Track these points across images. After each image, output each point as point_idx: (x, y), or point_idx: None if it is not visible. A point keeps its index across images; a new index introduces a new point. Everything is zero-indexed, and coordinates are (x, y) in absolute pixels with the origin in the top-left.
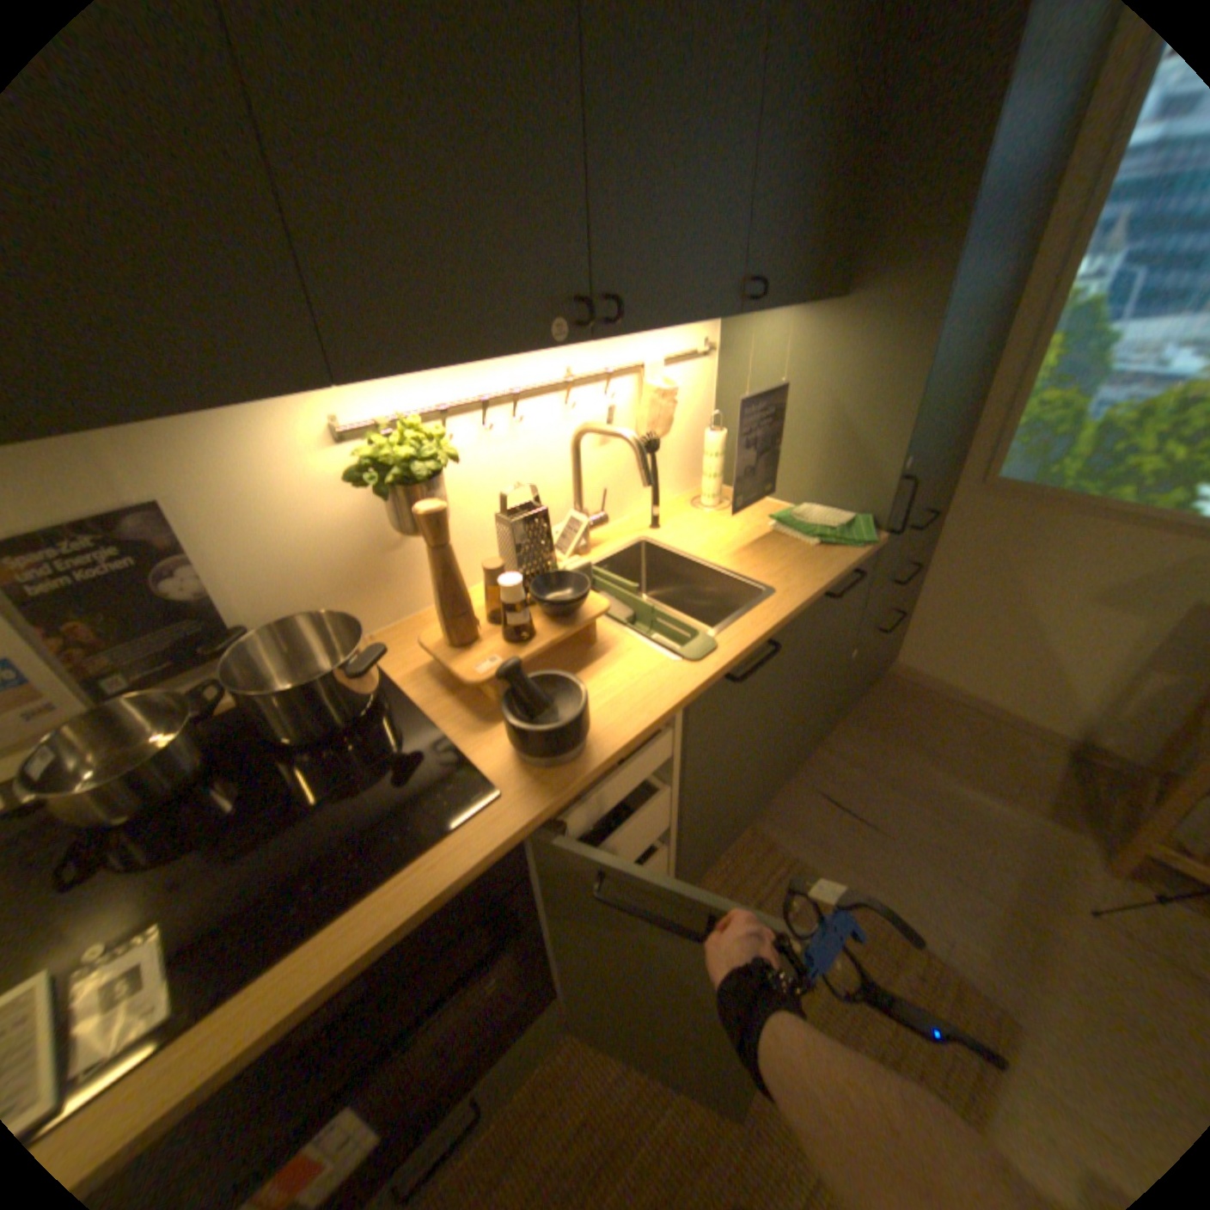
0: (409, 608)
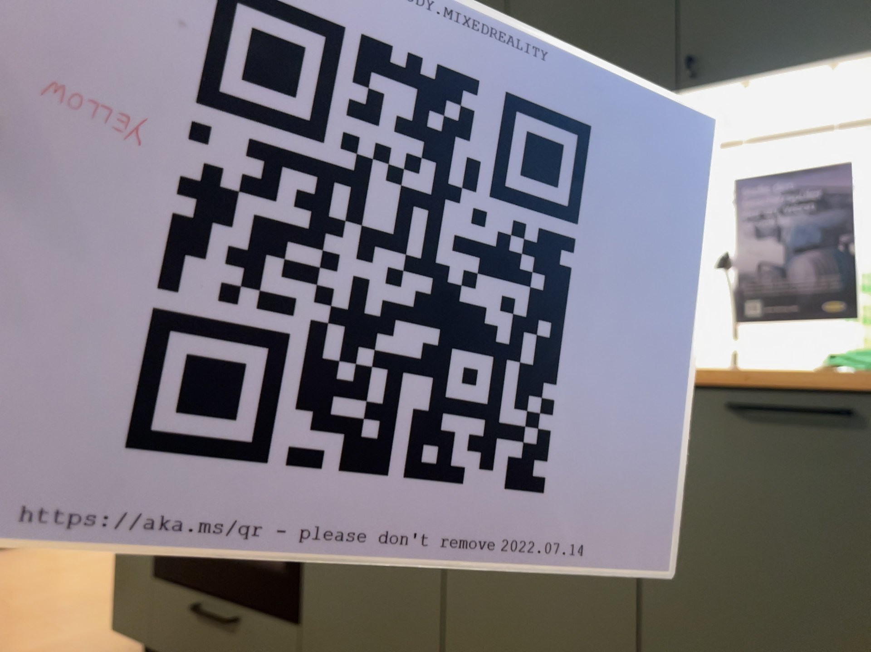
0: None
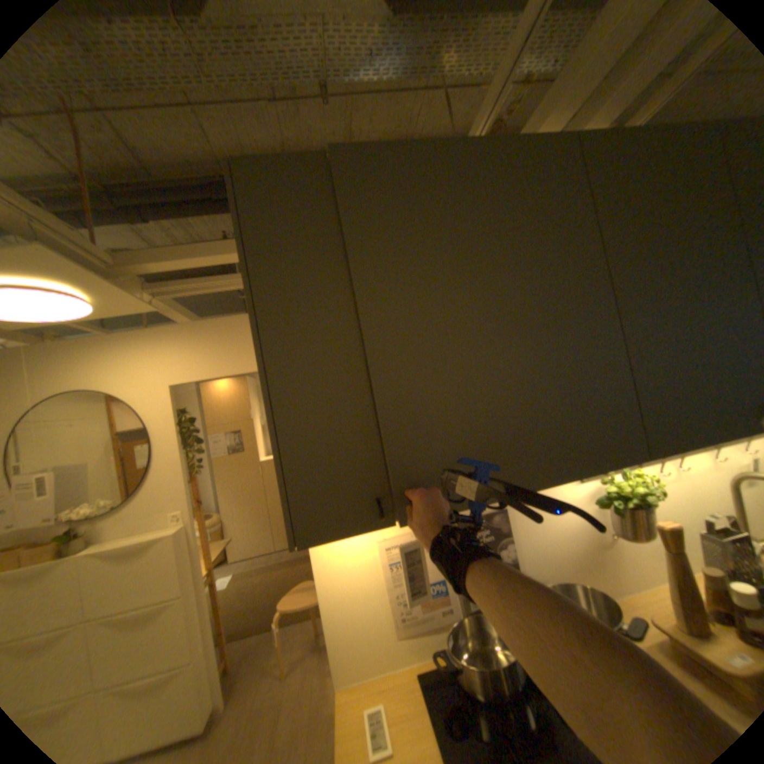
0: (617, 592)
